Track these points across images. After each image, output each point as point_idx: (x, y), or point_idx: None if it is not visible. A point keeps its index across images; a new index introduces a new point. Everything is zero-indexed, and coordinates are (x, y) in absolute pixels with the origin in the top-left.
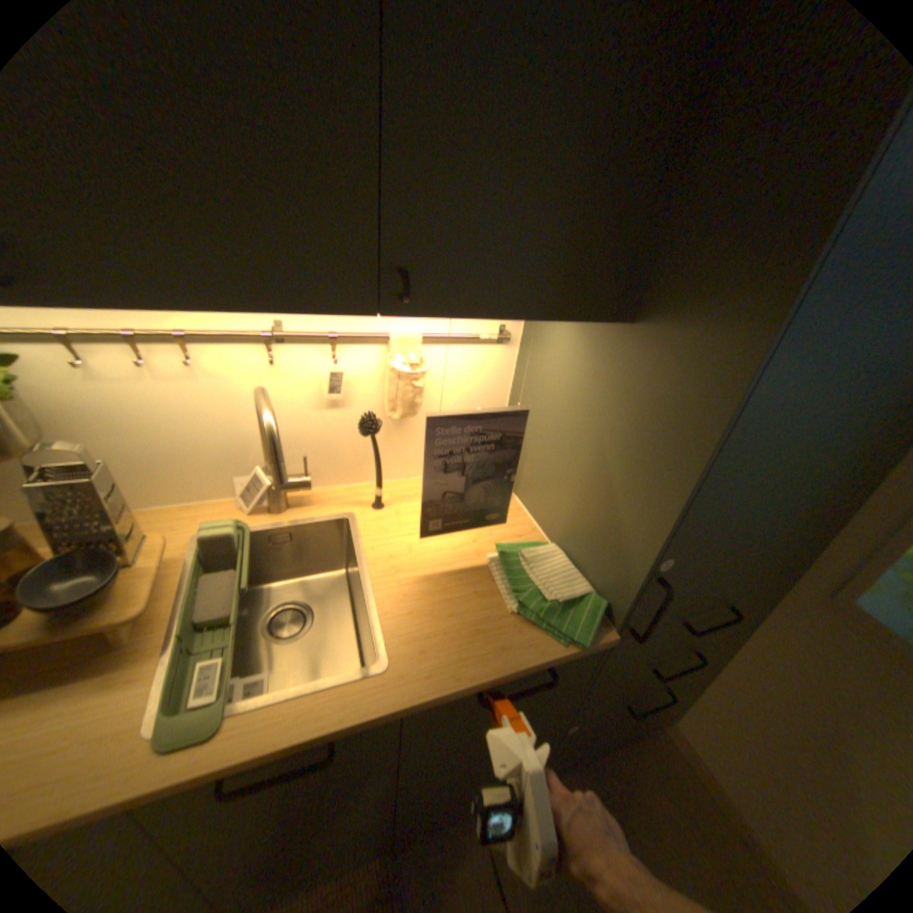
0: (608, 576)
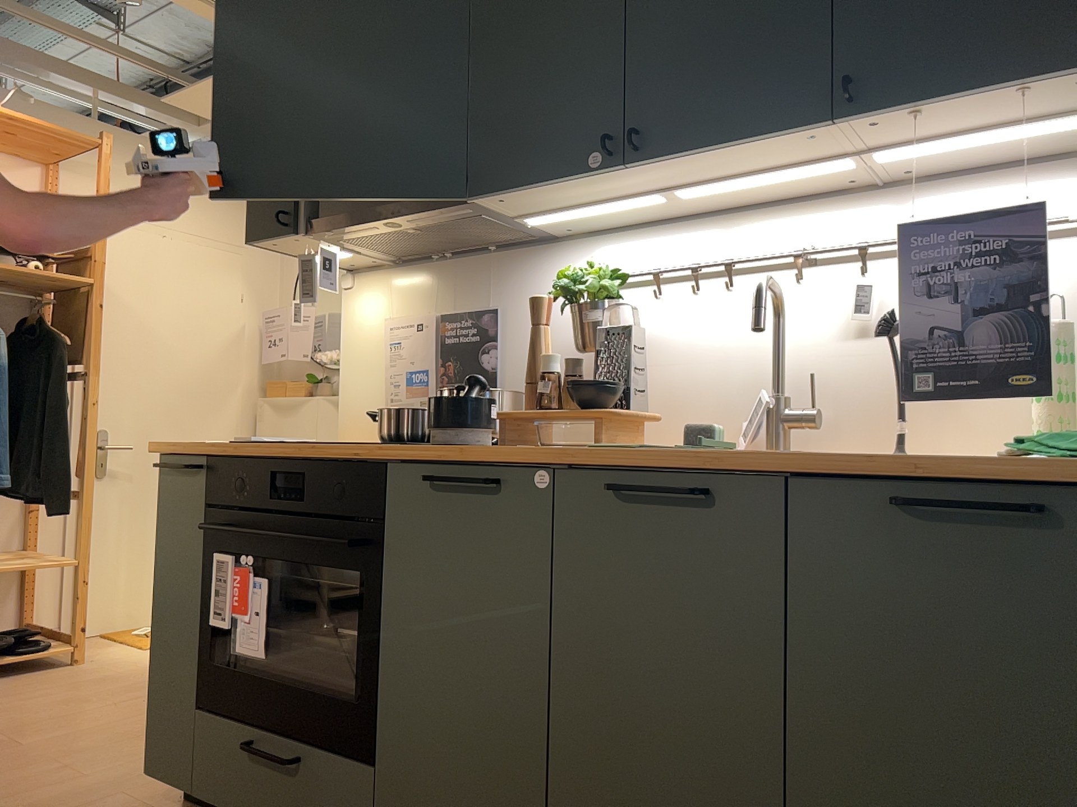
0: None
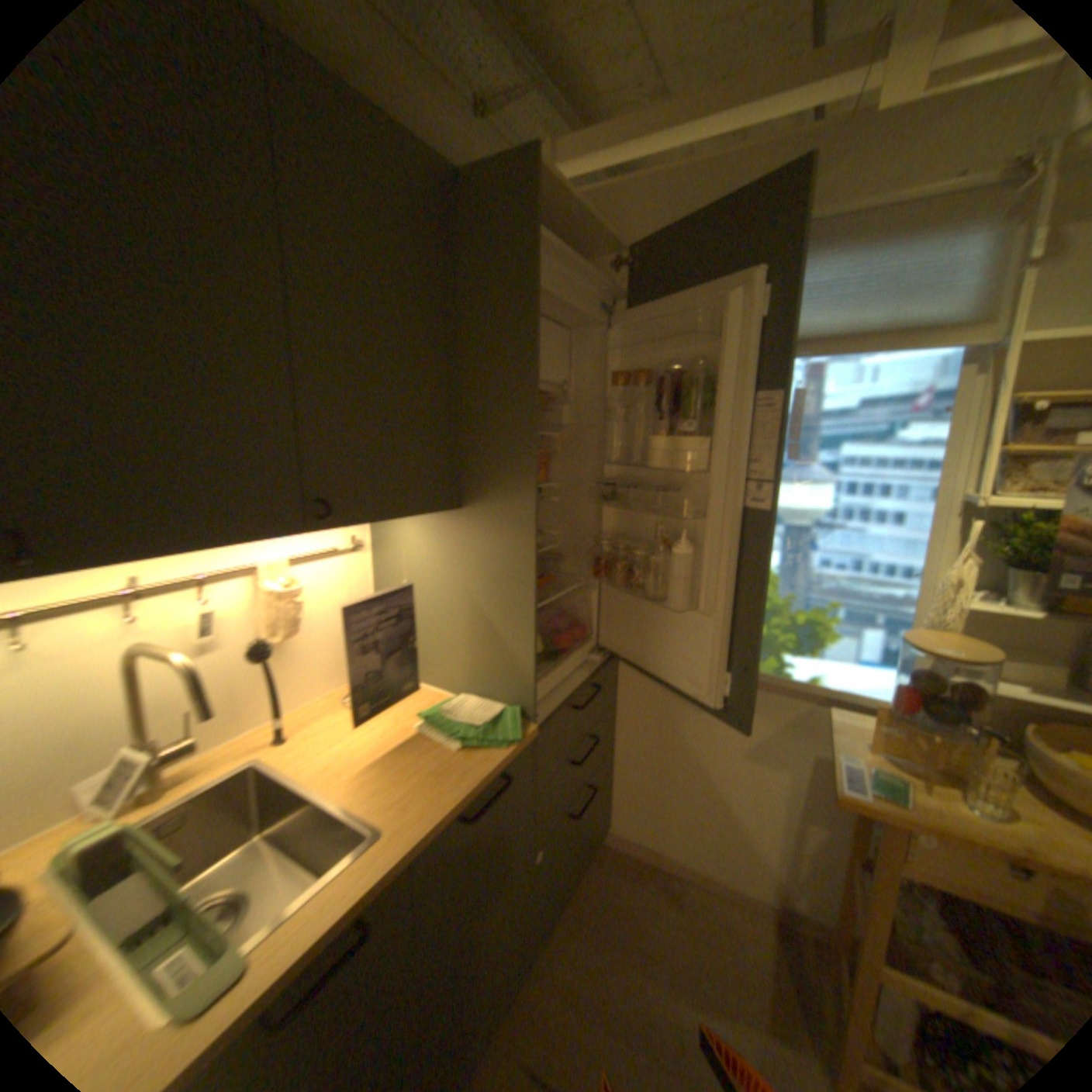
0: (510, 690)
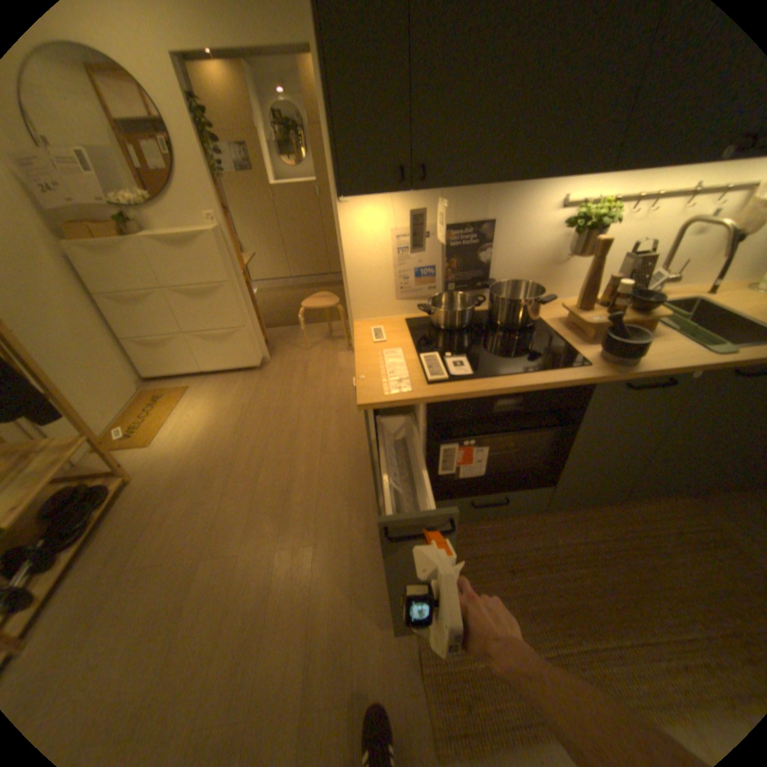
0: None
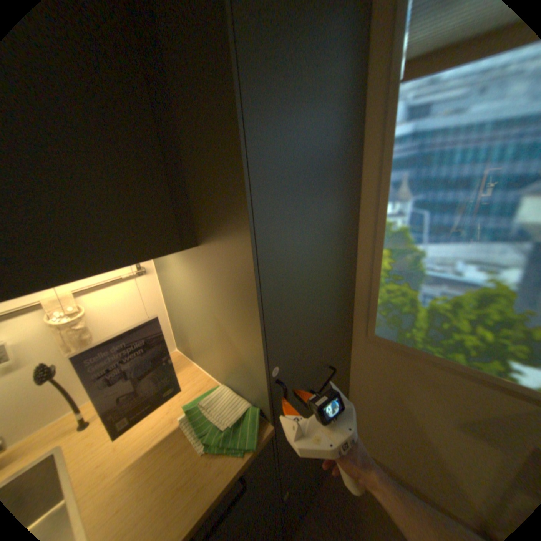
0: (253, 392)
